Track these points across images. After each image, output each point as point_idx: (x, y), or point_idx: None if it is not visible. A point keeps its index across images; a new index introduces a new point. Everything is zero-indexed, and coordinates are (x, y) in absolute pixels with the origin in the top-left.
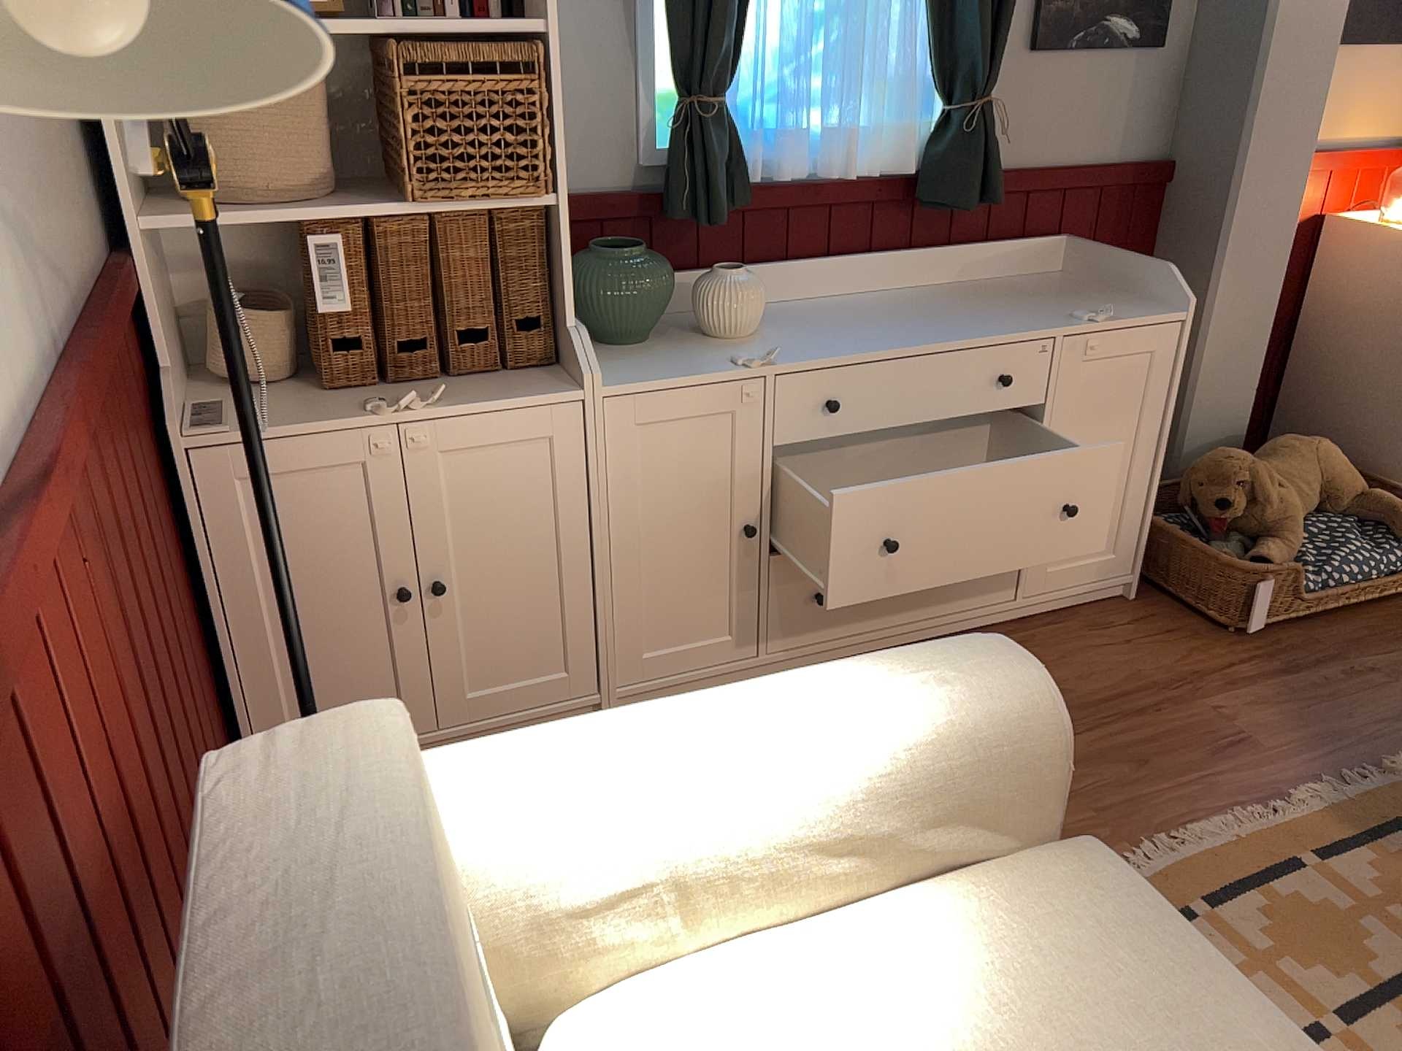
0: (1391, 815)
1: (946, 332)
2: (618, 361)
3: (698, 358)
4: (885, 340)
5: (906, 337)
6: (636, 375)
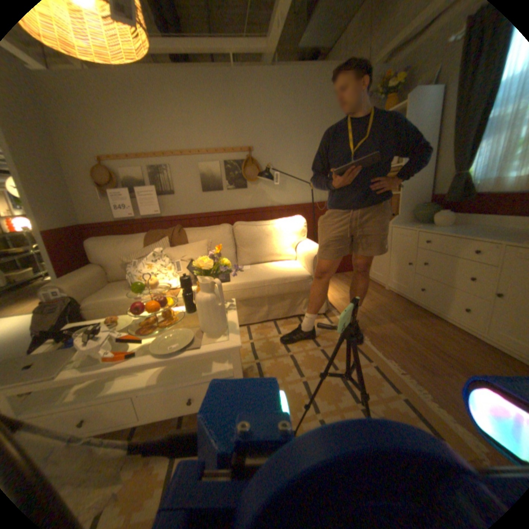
0: (406, 393)
1: (475, 234)
2: (409, 224)
3: (417, 226)
4: (454, 232)
5: (461, 232)
6: (401, 225)
